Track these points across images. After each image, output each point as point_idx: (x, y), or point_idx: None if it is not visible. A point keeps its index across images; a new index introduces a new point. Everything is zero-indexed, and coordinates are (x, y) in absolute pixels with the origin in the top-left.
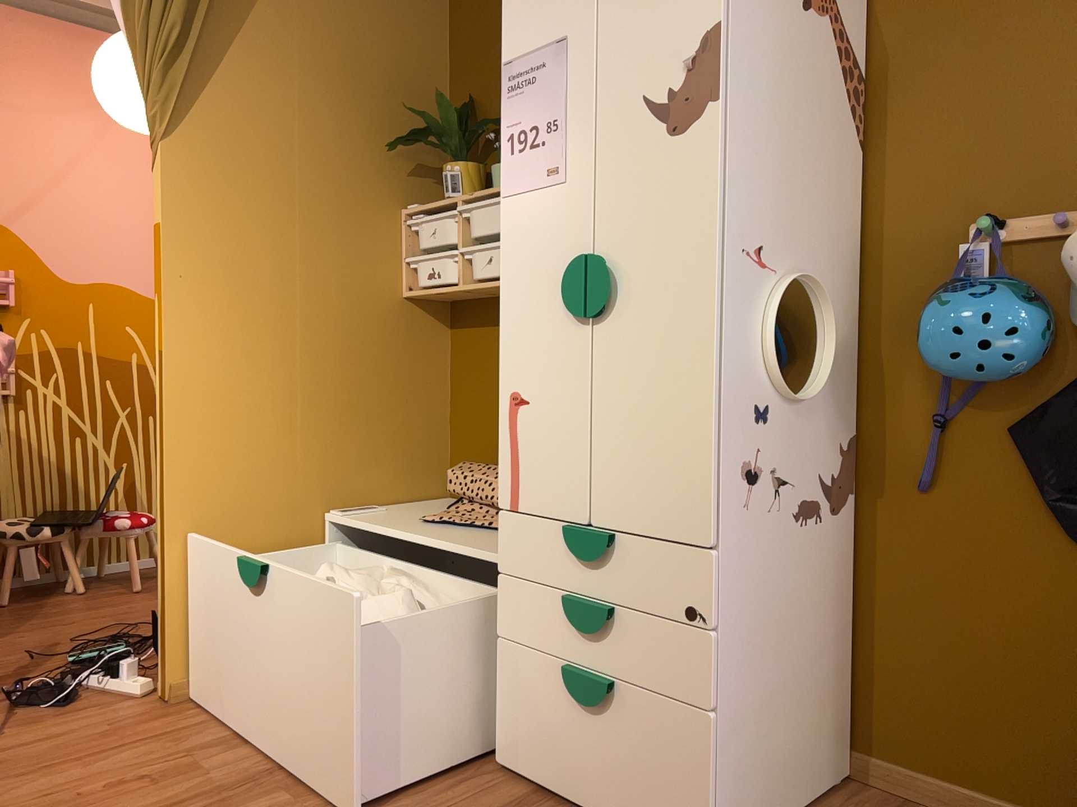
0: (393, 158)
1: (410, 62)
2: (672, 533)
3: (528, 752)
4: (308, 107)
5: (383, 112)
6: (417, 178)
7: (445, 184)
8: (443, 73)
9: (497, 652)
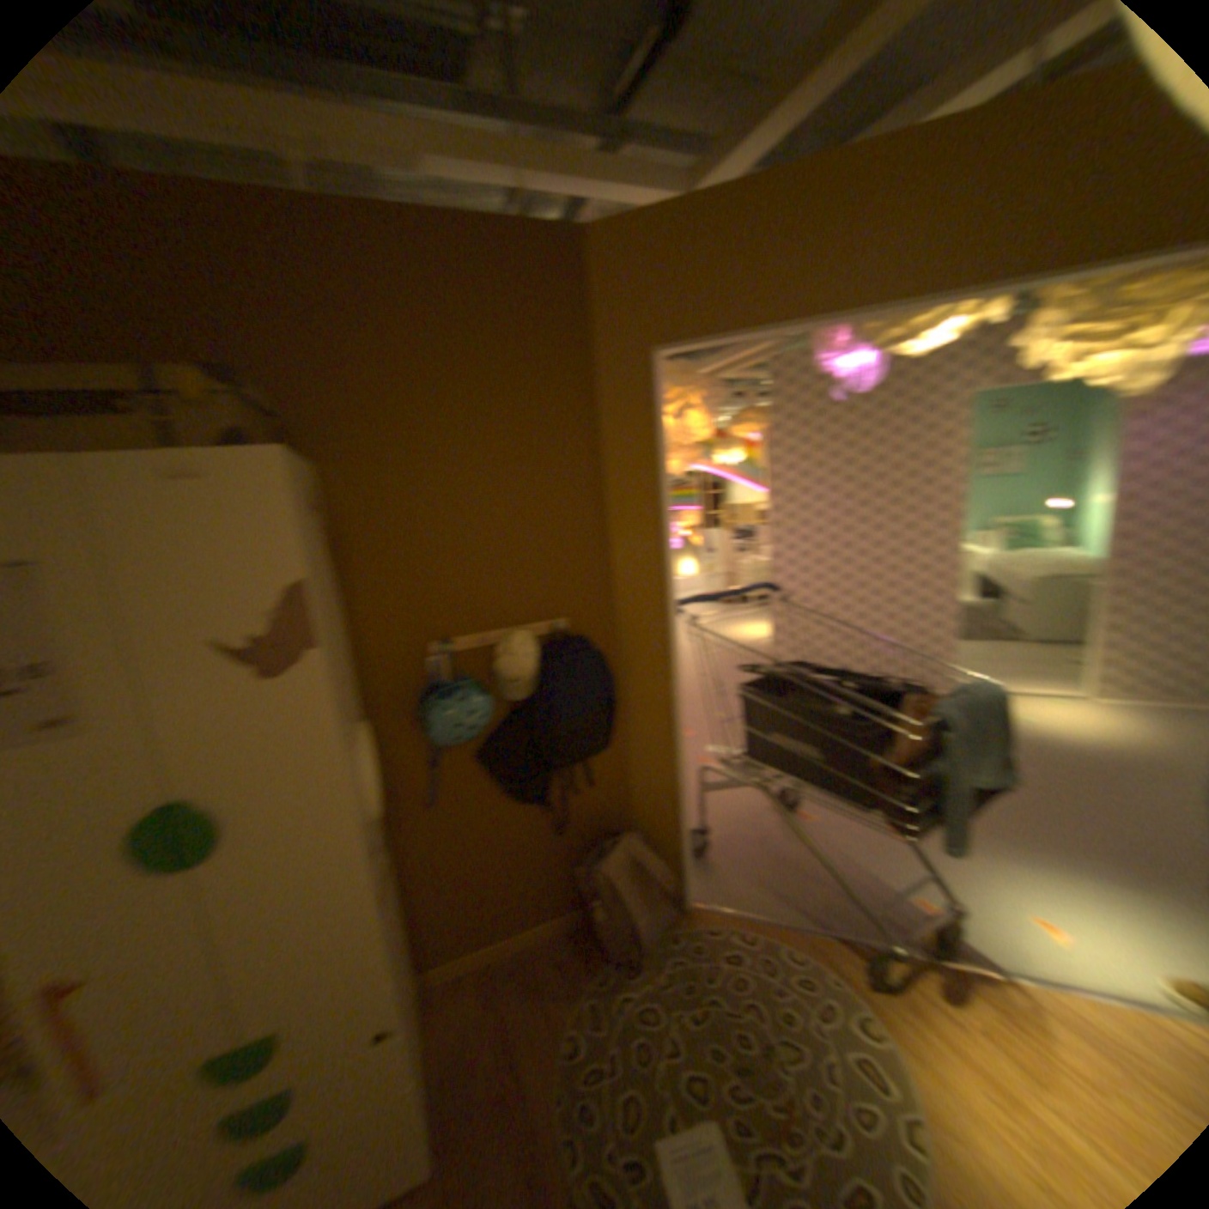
0: None
1: None
2: (339, 1000)
3: None
4: None
5: None
6: None
7: None
8: None
9: None
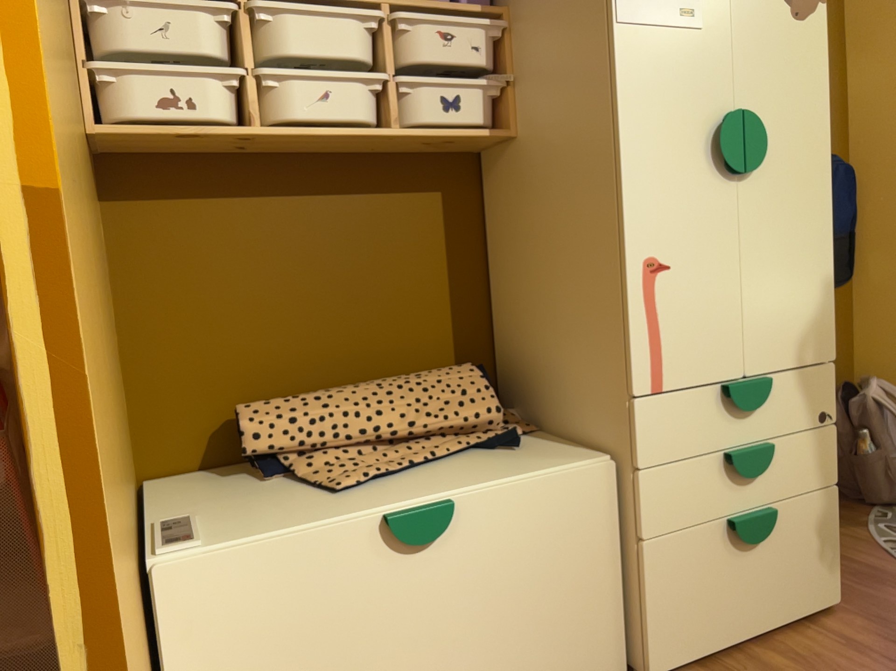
0: None
1: None
2: (810, 357)
3: (692, 633)
4: None
5: None
6: None
7: None
8: None
9: (646, 558)
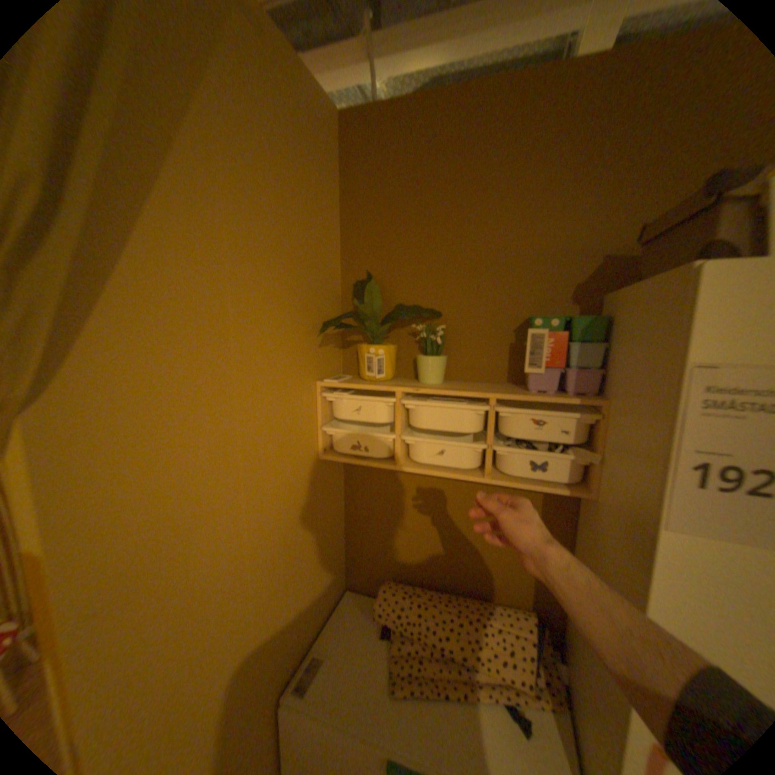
0: (309, 334)
1: (317, 233)
2: None
3: None
4: (240, 295)
5: (301, 288)
6: (324, 347)
7: (365, 362)
8: (337, 243)
9: None
